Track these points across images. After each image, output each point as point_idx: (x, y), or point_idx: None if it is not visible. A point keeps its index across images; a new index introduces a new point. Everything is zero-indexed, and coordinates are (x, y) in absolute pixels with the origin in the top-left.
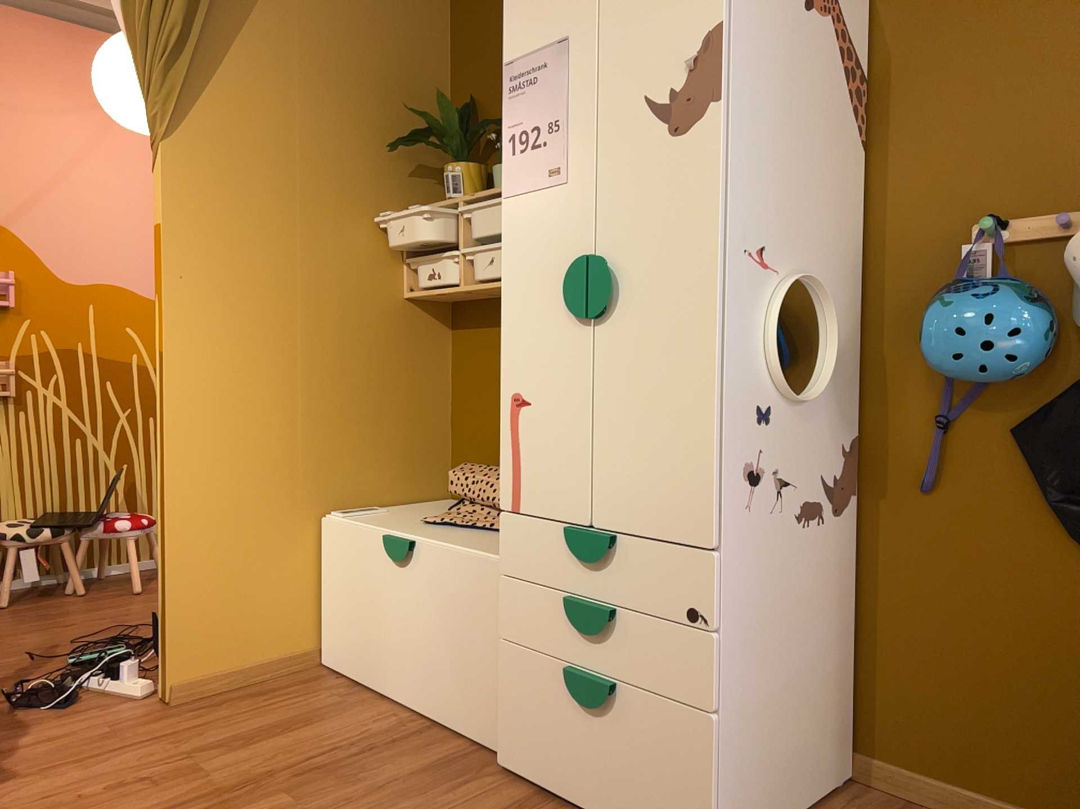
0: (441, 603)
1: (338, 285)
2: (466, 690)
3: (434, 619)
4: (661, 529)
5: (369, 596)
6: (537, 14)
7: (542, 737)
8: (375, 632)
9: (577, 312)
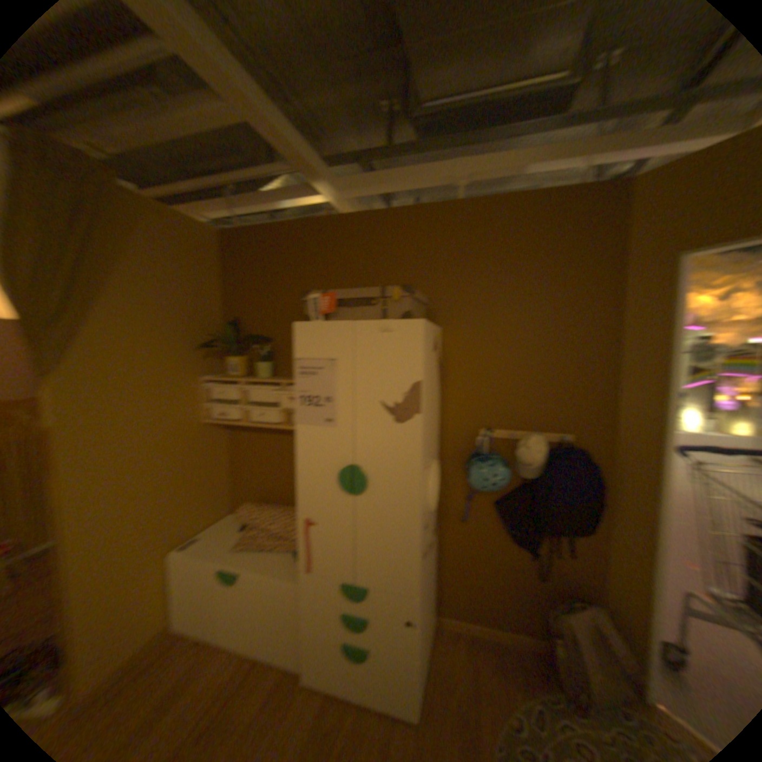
0: (255, 607)
1: (164, 429)
2: (274, 647)
3: (251, 614)
4: (389, 589)
5: (203, 601)
6: (313, 341)
7: (326, 674)
8: (209, 619)
9: (342, 490)
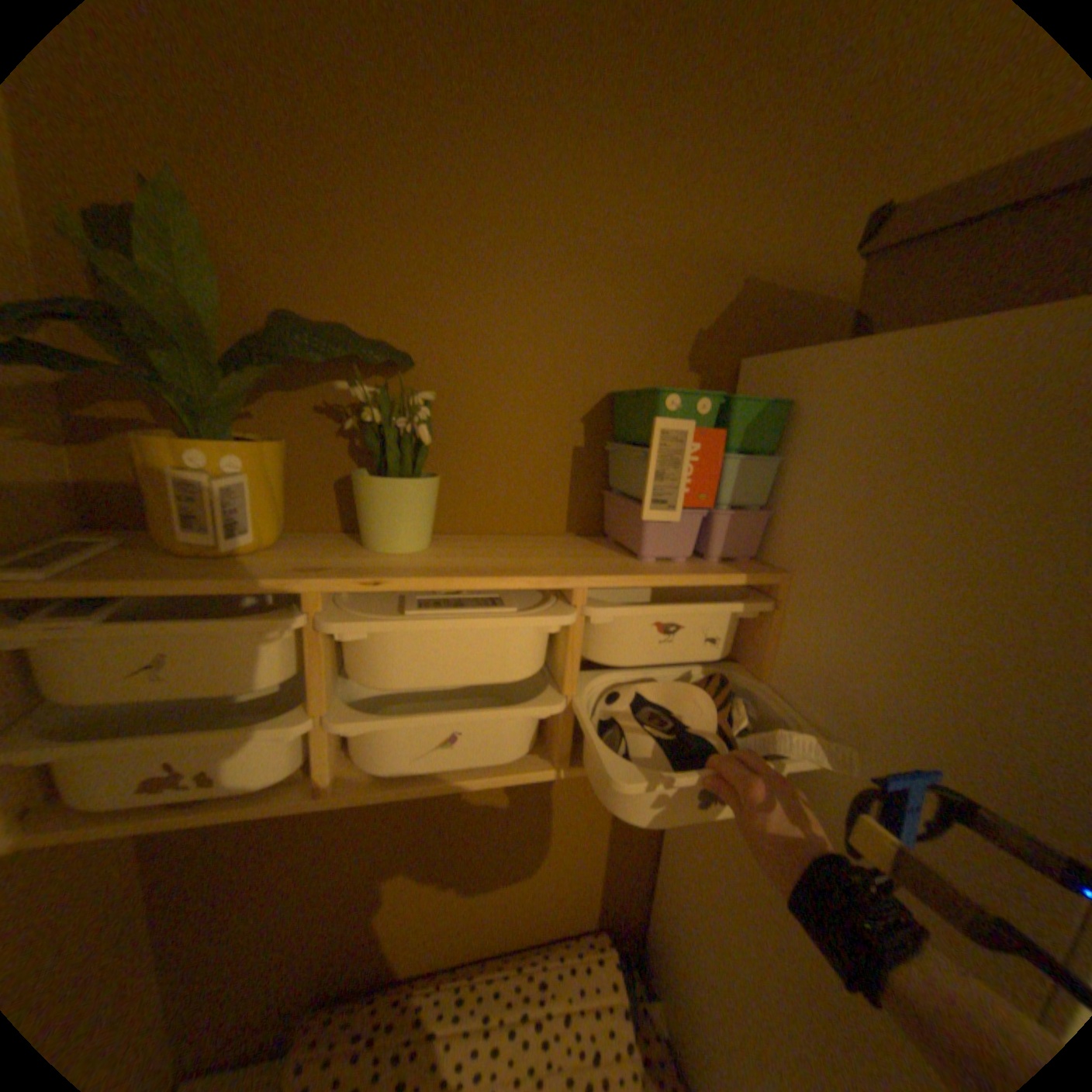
0: None
1: None
2: None
3: None
4: None
5: None
6: None
7: None
8: None
9: None
